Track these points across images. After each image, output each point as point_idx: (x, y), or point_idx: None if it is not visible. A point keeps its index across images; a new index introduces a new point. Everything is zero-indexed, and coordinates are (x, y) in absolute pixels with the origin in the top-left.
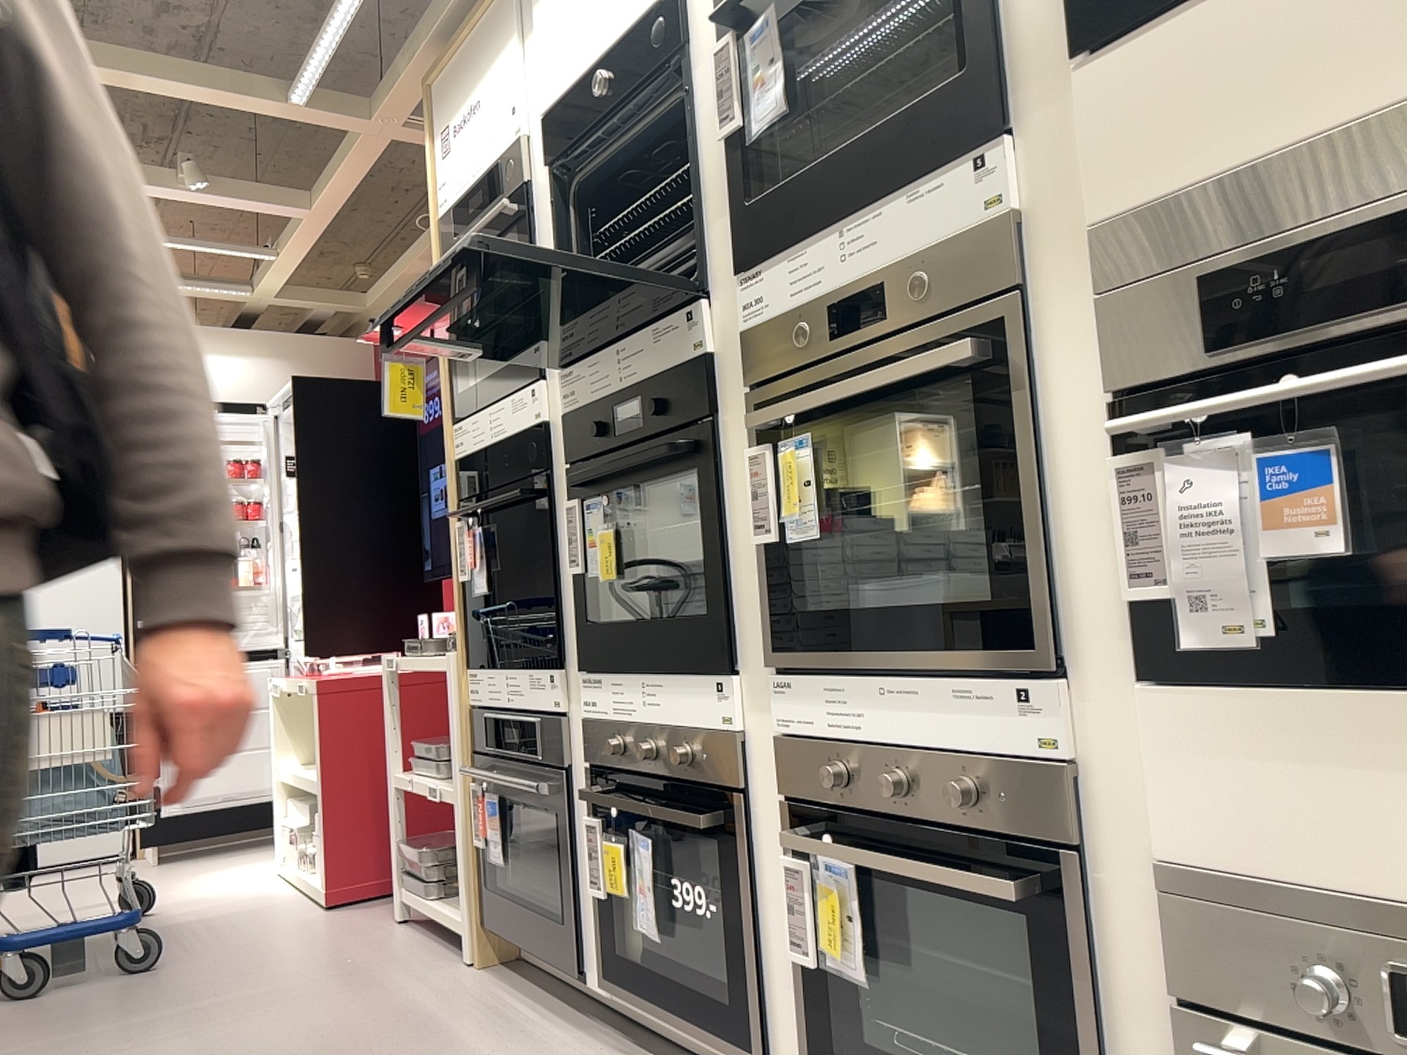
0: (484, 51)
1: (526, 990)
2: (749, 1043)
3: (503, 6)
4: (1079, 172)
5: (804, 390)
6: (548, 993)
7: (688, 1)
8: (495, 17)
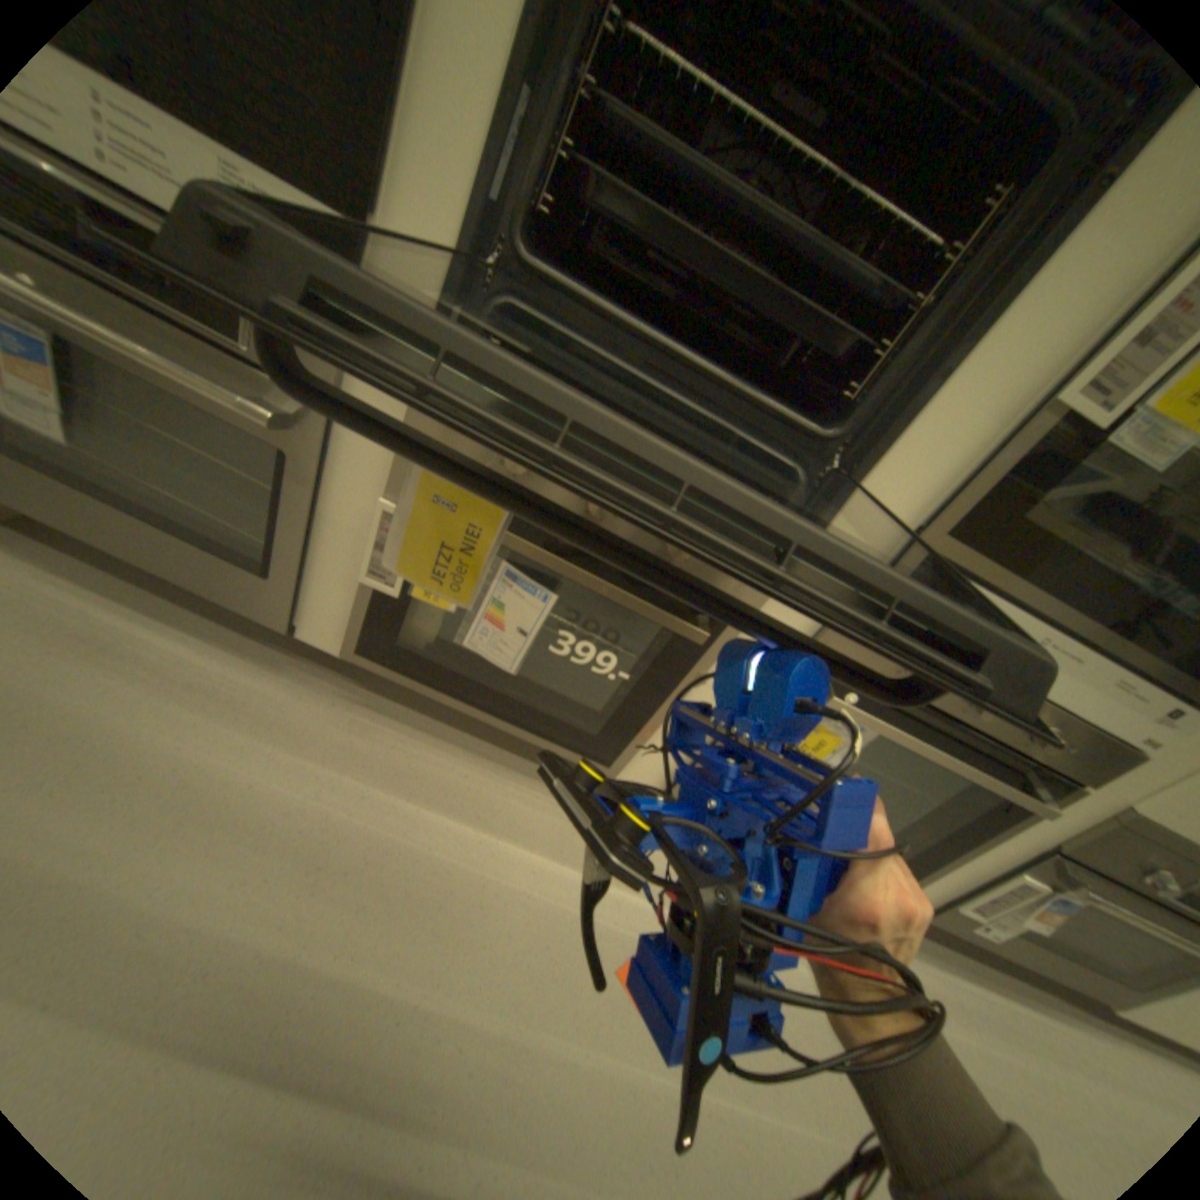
0: None
1: (119, 591)
2: (605, 757)
3: None
4: None
5: None
6: (165, 597)
7: None
8: None
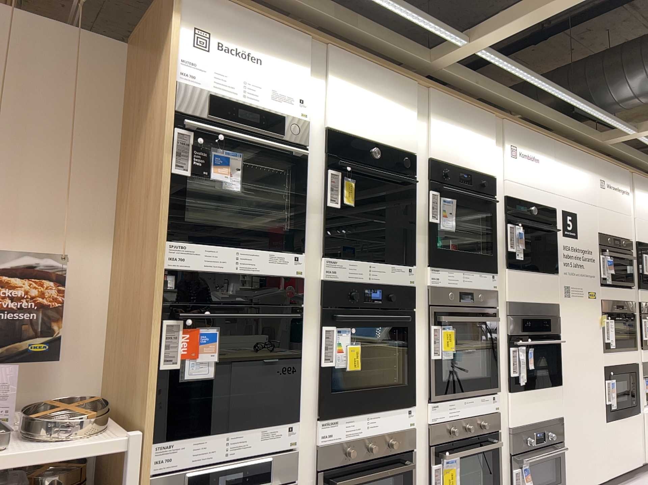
0: (276, 42)
1: None
2: None
3: (302, 42)
4: (507, 289)
5: (449, 312)
6: None
7: (416, 162)
8: (293, 38)
